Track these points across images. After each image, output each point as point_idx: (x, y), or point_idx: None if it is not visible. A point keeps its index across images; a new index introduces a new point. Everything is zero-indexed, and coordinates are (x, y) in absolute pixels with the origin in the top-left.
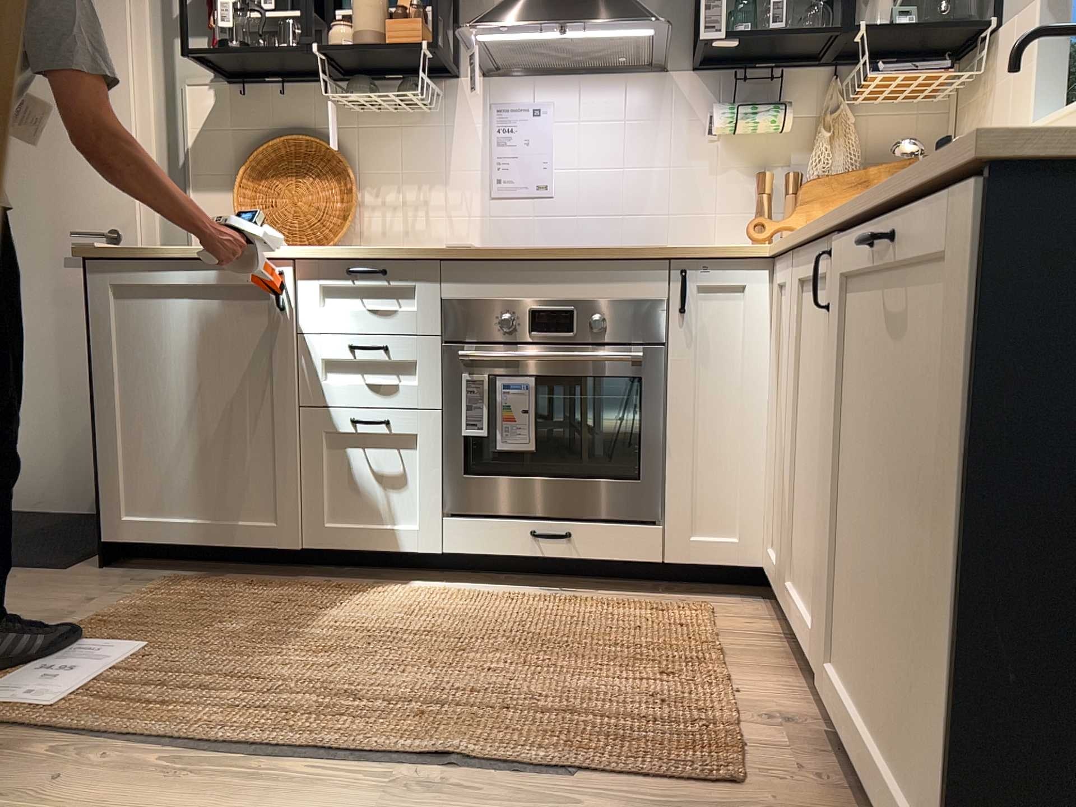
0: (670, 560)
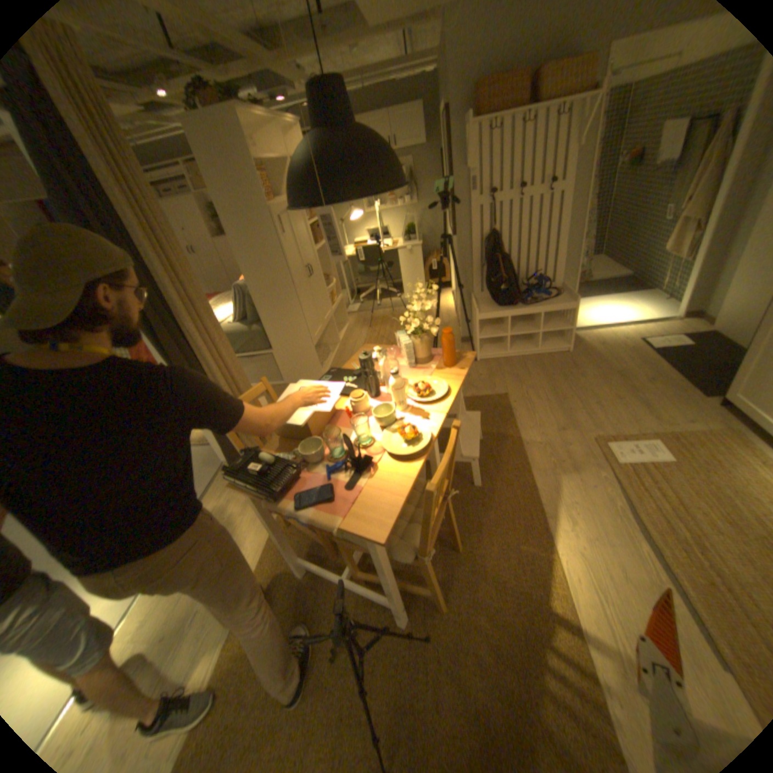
0: None
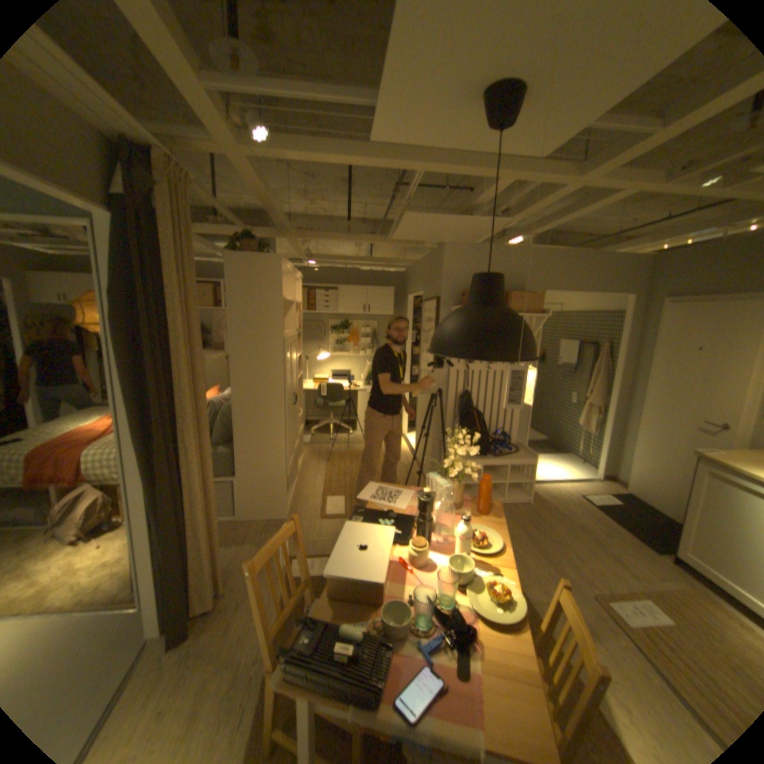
0: None
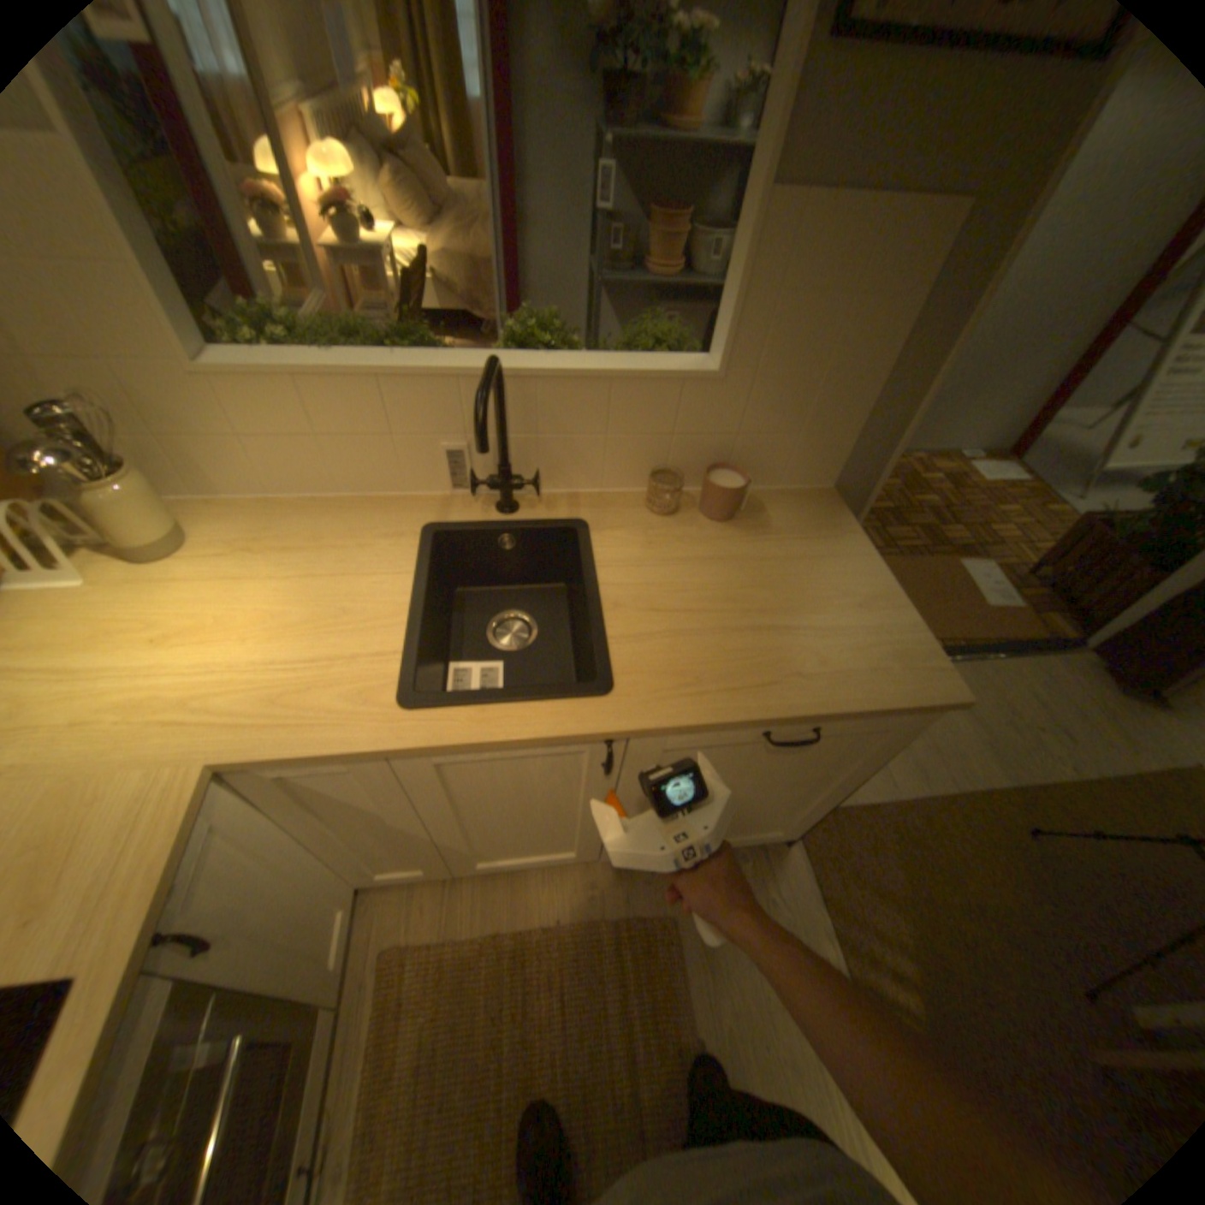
0: (331, 1003)
